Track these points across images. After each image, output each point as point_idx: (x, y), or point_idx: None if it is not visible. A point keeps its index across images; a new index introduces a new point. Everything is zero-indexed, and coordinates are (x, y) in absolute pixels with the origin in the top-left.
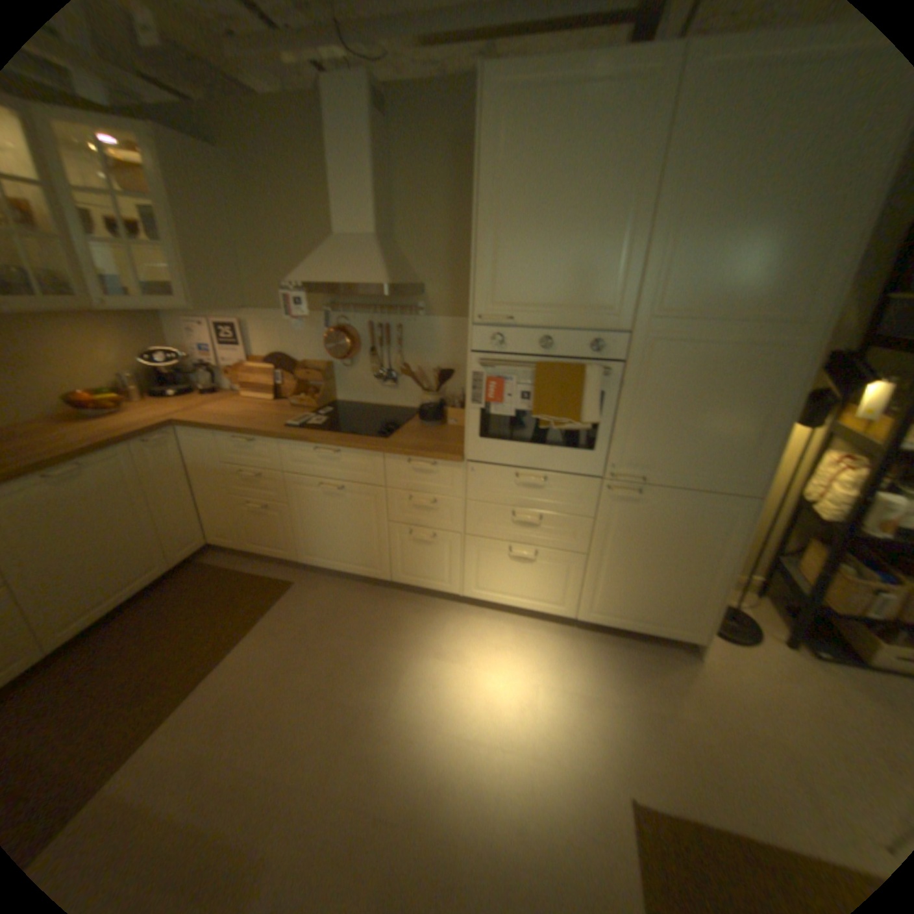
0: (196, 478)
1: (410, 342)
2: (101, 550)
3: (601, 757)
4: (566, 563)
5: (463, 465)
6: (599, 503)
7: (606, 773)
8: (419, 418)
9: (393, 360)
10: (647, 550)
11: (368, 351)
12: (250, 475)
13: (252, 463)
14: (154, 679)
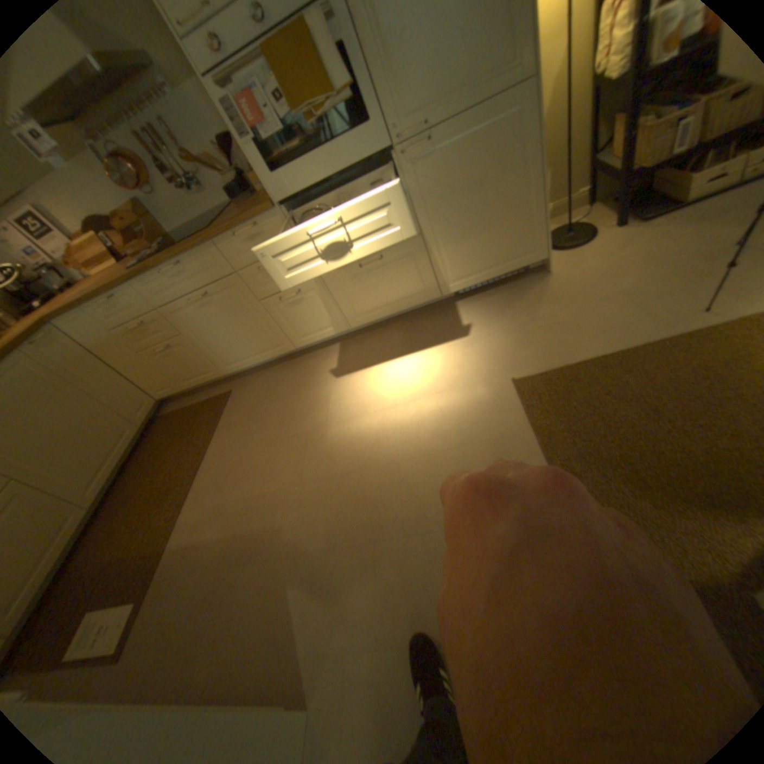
0: (107, 354)
1: (183, 131)
2: (71, 432)
3: (486, 368)
4: (411, 251)
5: (279, 209)
6: (405, 174)
7: (492, 375)
8: (232, 198)
9: (183, 160)
10: (466, 196)
11: (156, 164)
12: (138, 325)
13: (131, 315)
14: (168, 486)
